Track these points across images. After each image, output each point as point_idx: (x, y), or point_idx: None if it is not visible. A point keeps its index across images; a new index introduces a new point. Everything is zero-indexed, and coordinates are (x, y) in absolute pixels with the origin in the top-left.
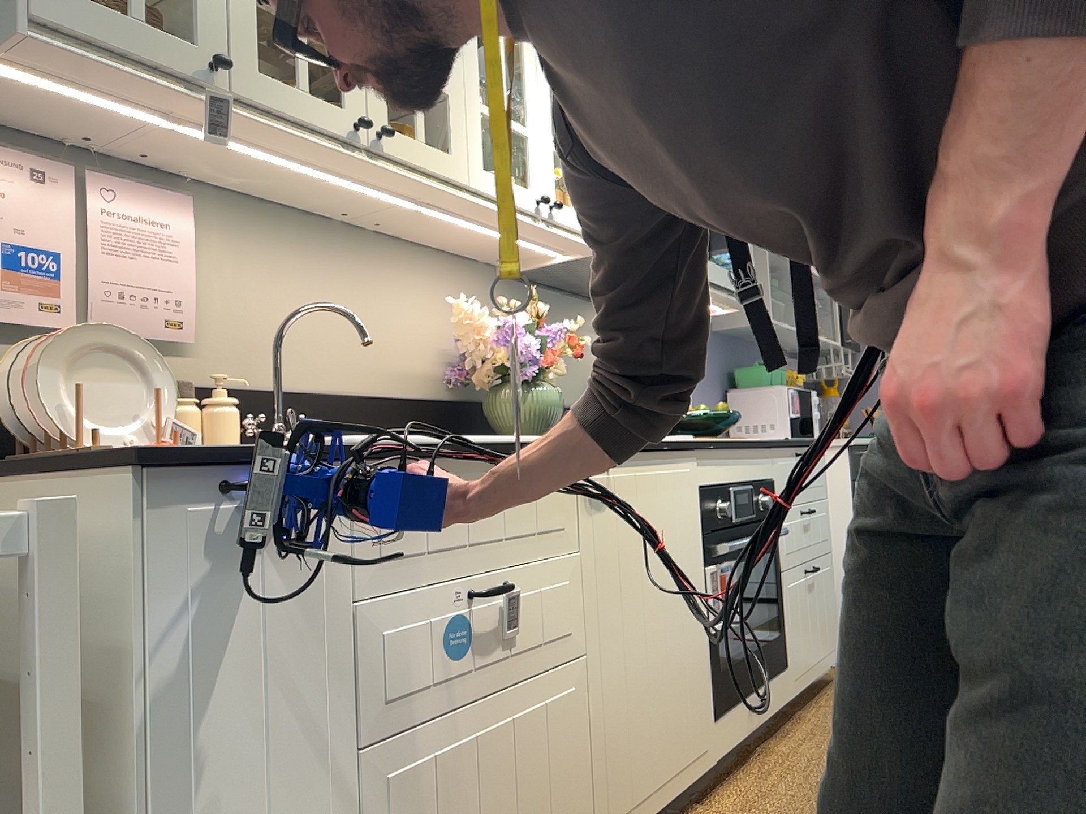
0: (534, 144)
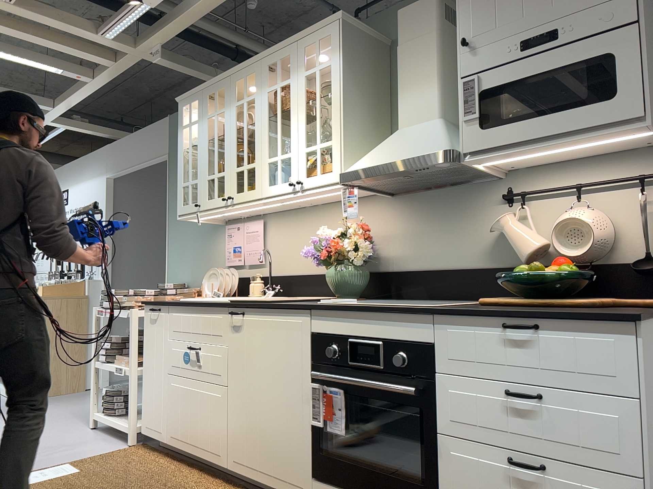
0: (292, 157)
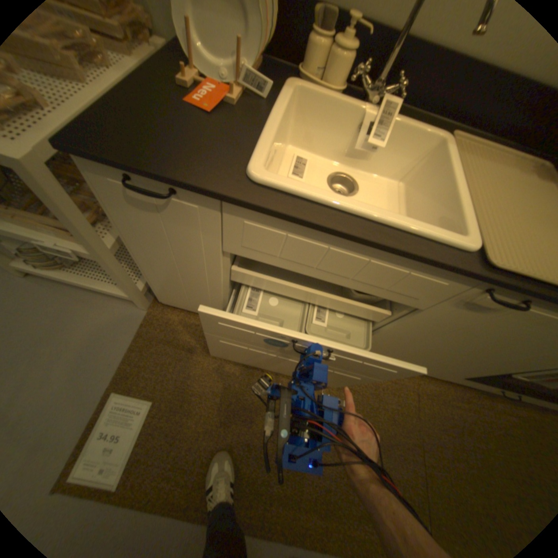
0: None
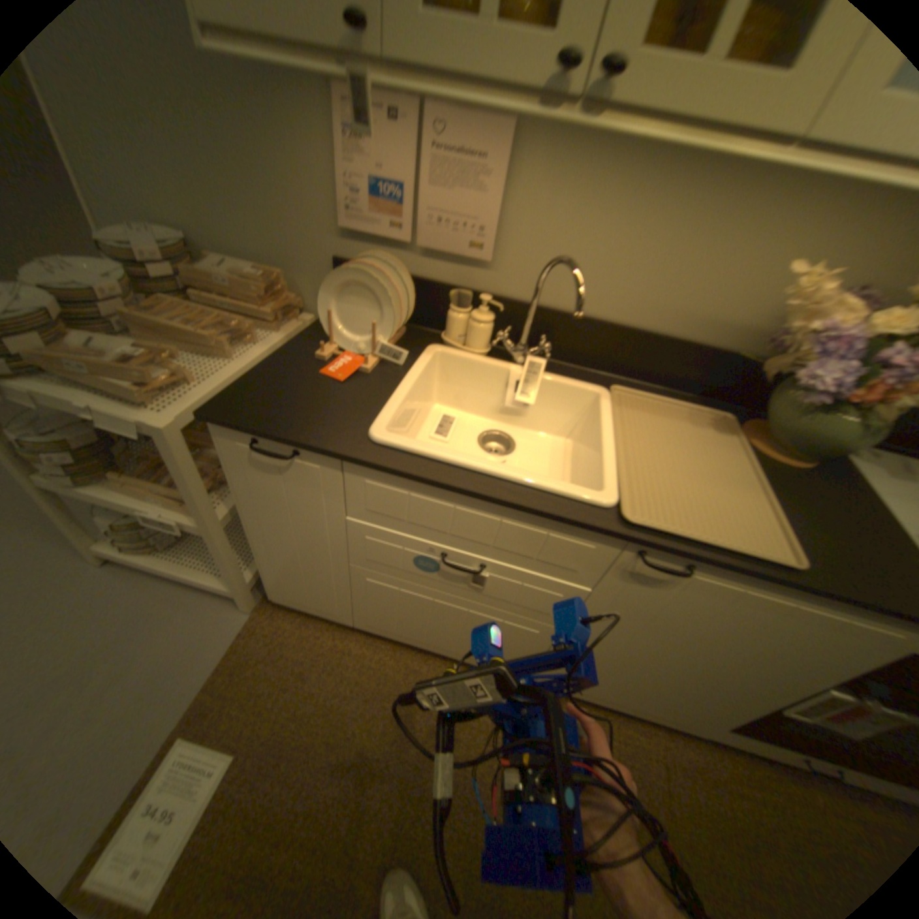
0: None
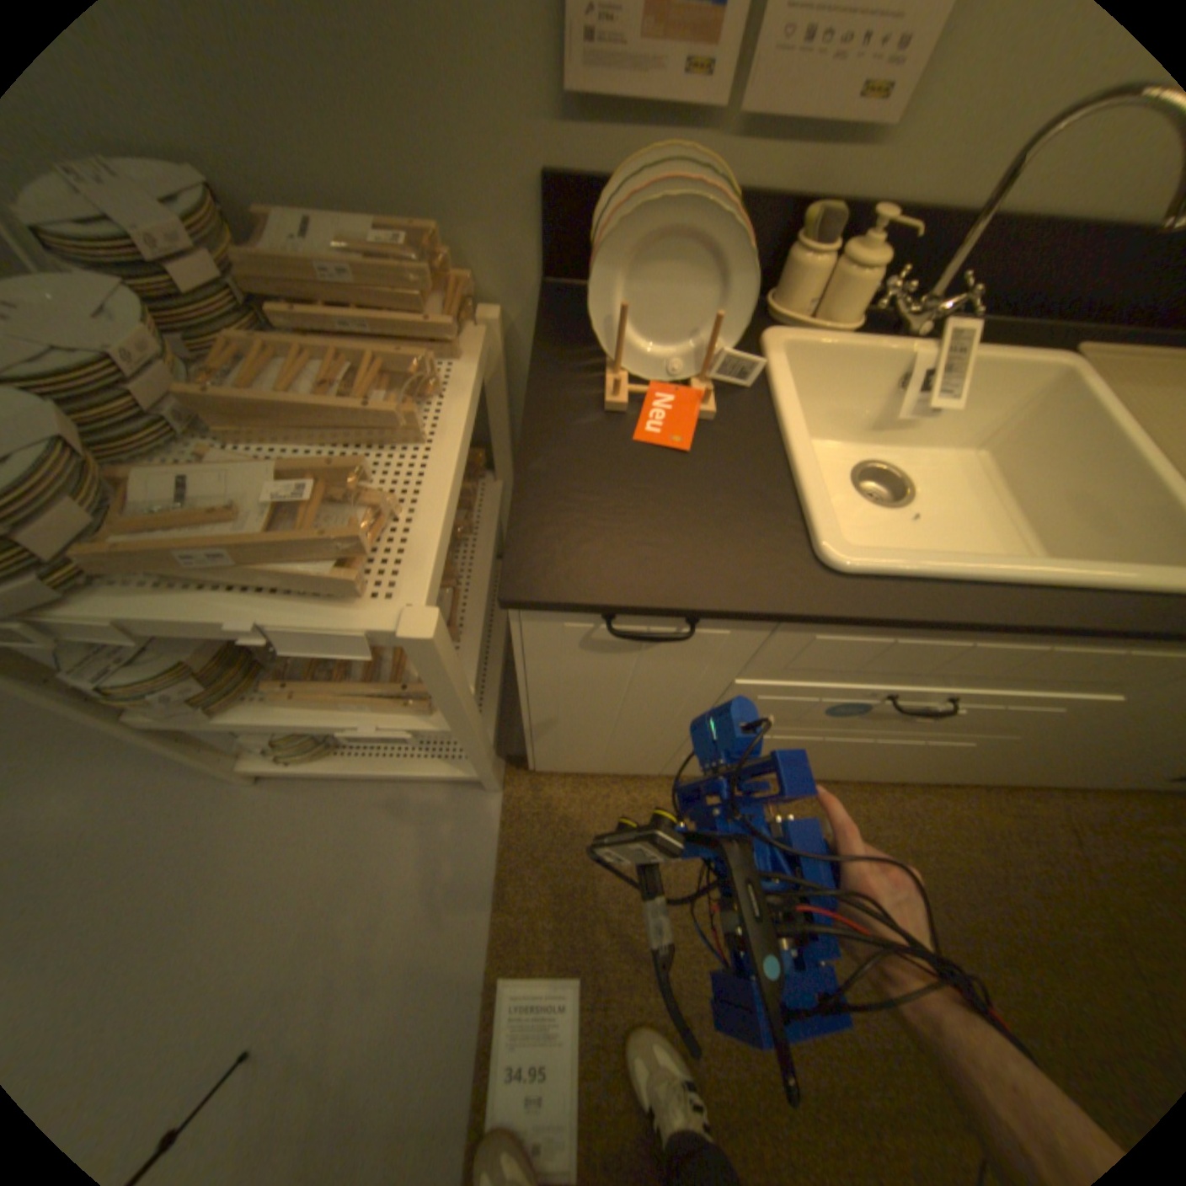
0: None
